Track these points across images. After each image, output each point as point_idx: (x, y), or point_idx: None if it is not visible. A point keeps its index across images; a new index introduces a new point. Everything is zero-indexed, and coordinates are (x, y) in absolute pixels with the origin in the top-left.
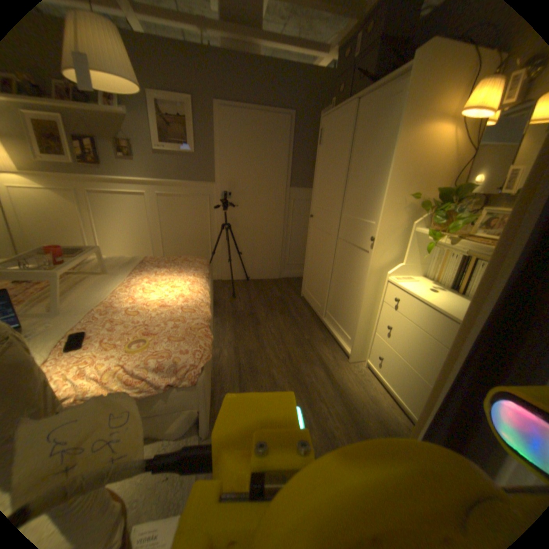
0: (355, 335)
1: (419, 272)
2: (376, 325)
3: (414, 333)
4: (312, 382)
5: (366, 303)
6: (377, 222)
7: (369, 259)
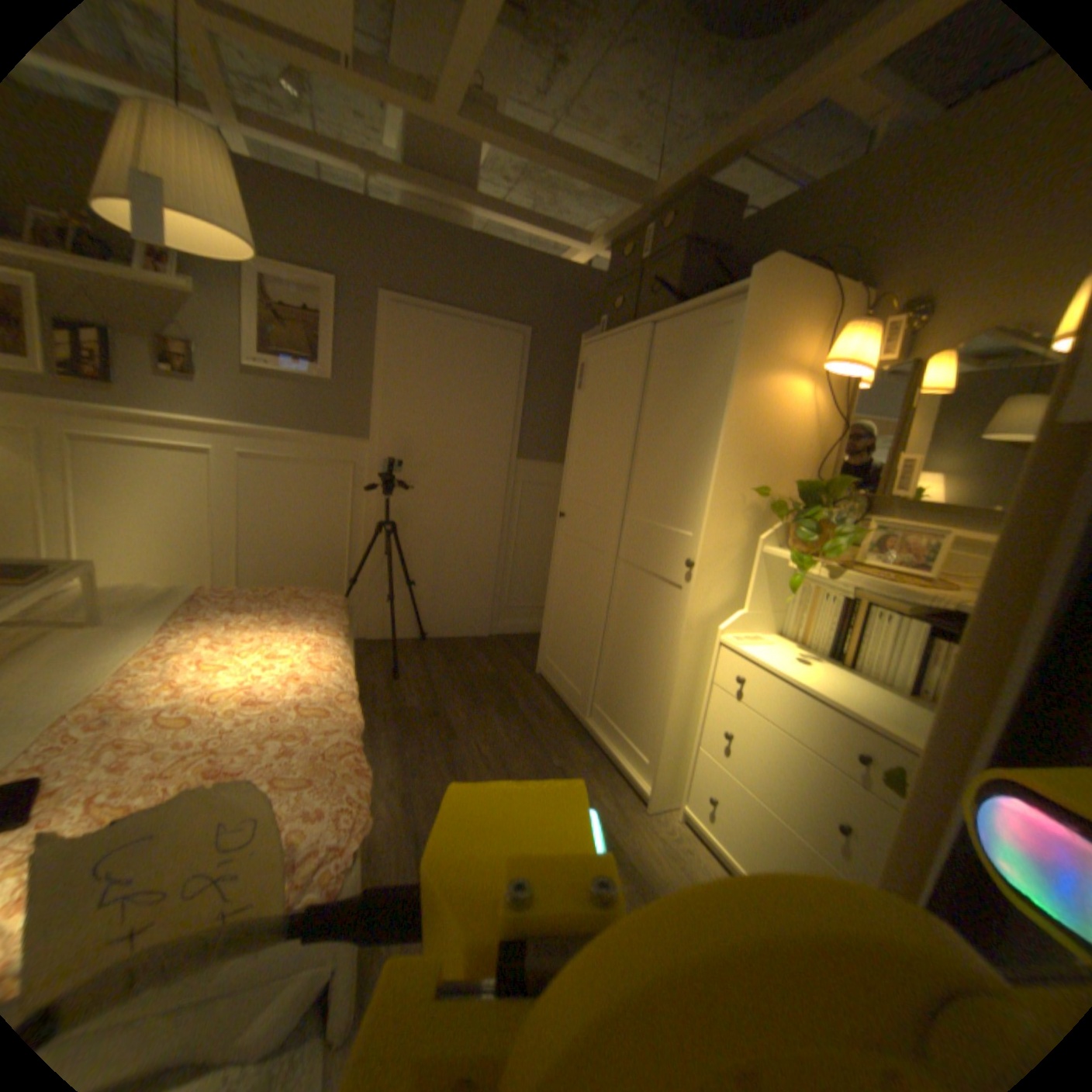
0: (659, 753)
1: (771, 627)
2: (700, 732)
3: (778, 745)
4: None
5: (680, 686)
6: (696, 534)
7: (683, 600)
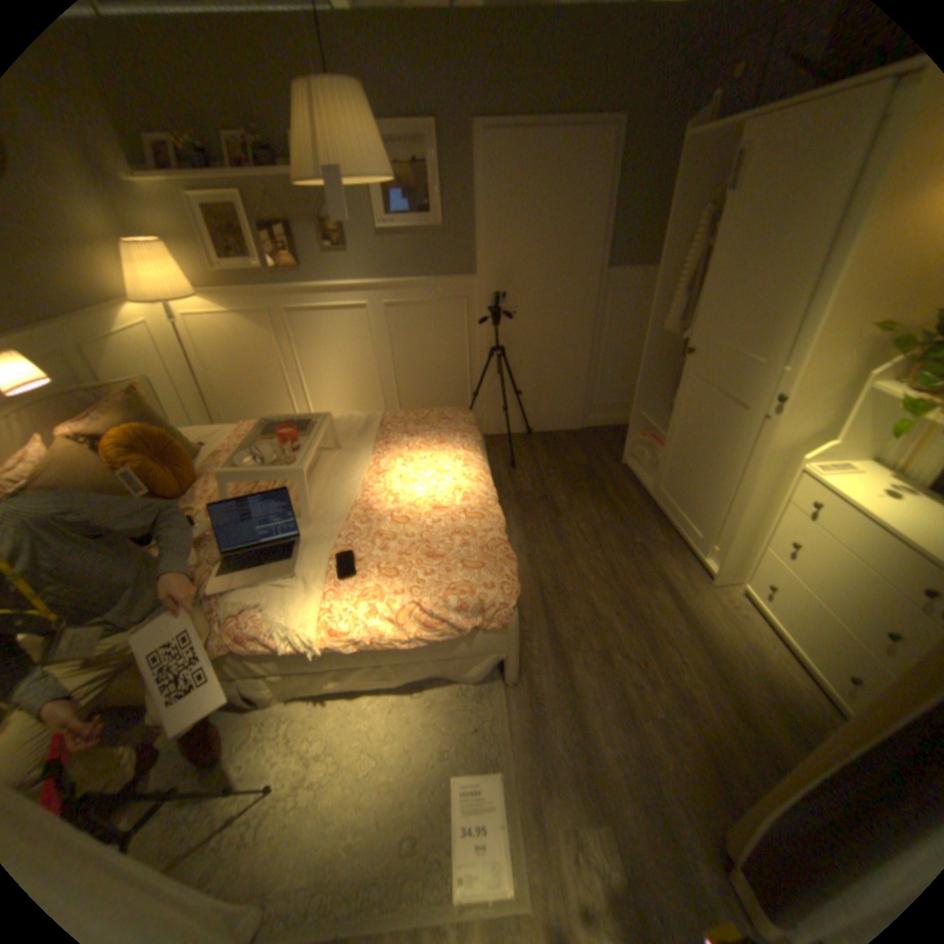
0: (730, 547)
1: (868, 454)
2: (772, 538)
3: (847, 564)
4: (655, 616)
5: (757, 502)
6: (796, 370)
7: (771, 430)
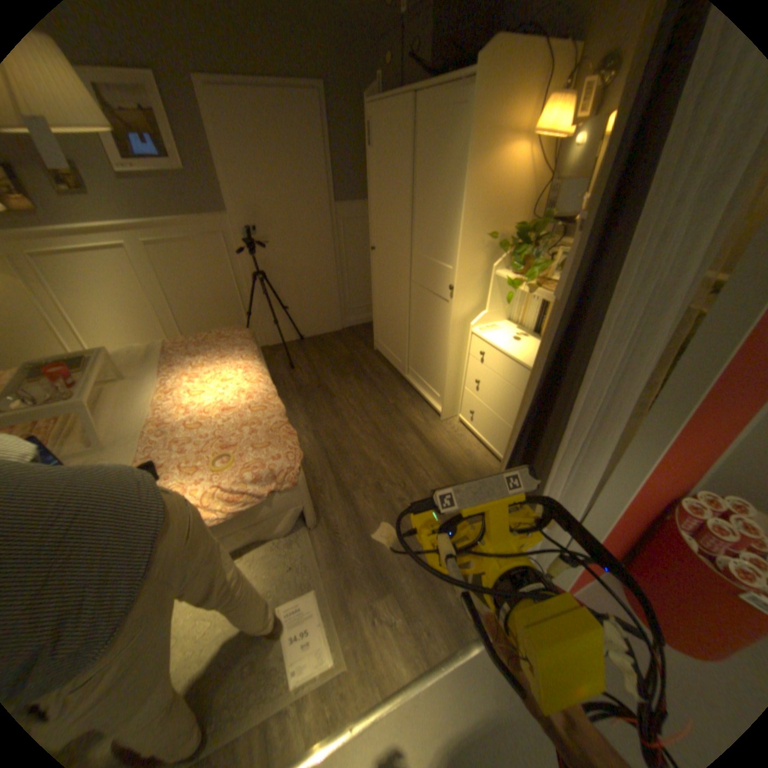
0: (444, 392)
1: (503, 316)
2: (464, 379)
3: (500, 385)
4: (406, 449)
5: (452, 358)
6: (454, 267)
7: (450, 309)
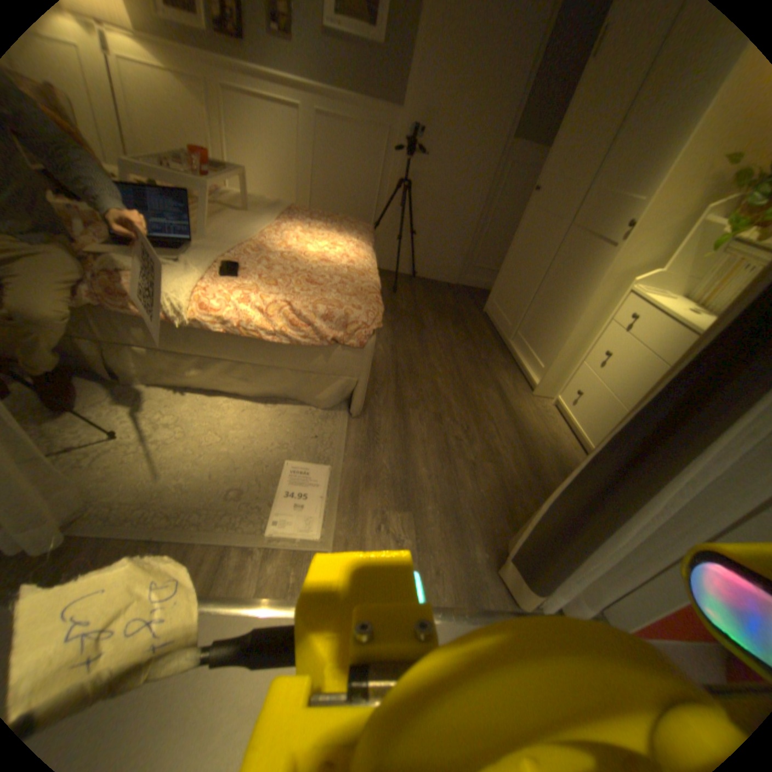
0: (554, 362)
1: (682, 289)
2: (590, 352)
3: (645, 360)
4: (483, 401)
5: (587, 318)
6: (651, 197)
7: (615, 255)
